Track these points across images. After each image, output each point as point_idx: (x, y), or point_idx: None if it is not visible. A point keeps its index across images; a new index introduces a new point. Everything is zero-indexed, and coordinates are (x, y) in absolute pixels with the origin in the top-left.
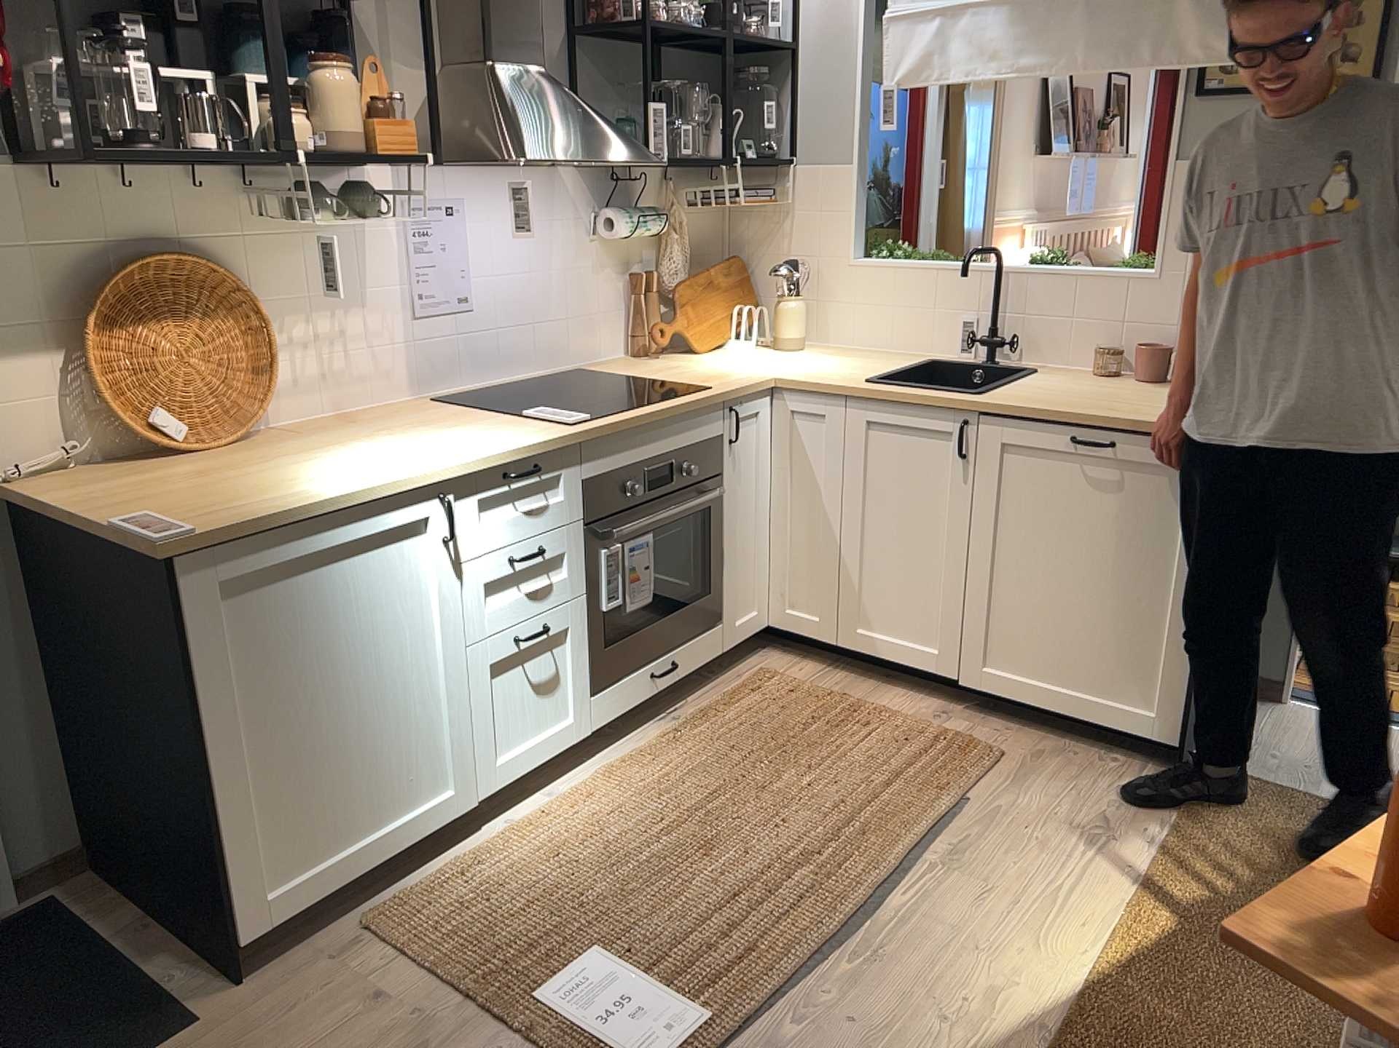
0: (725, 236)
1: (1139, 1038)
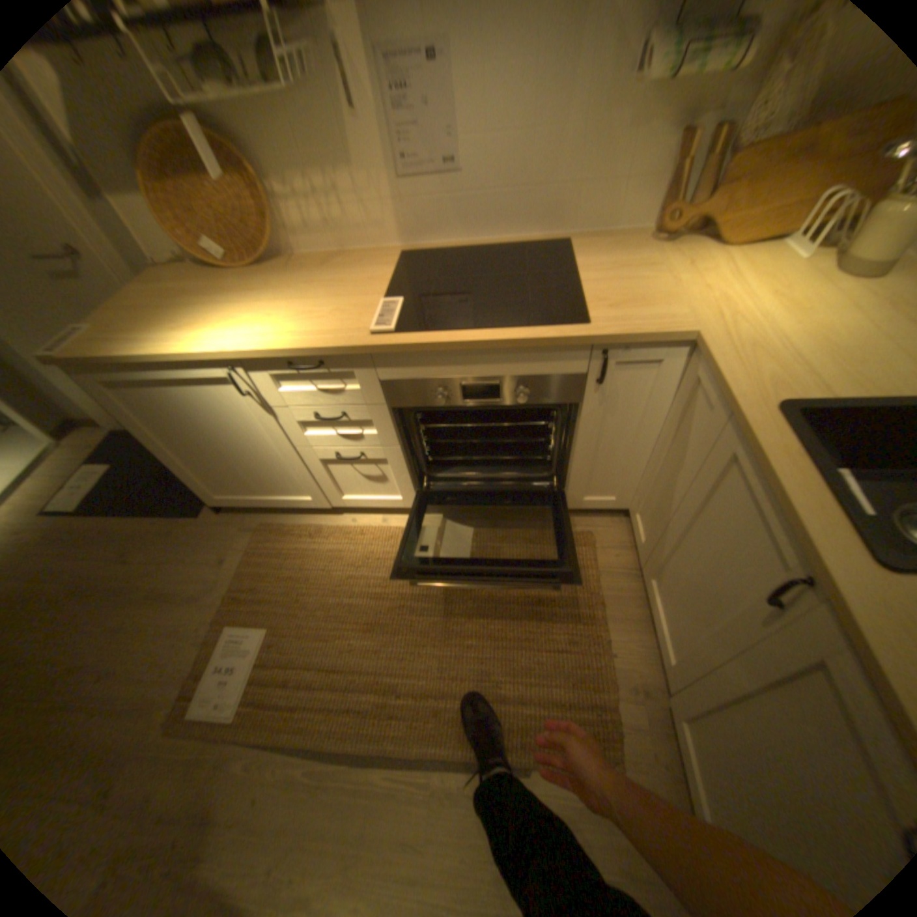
0: None
1: None
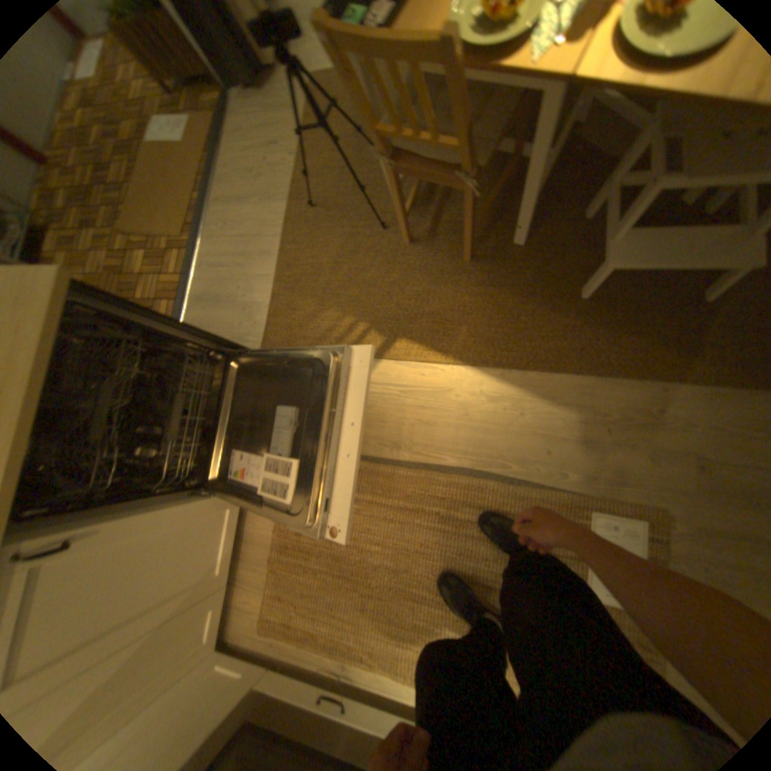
0: None
1: (486, 342)
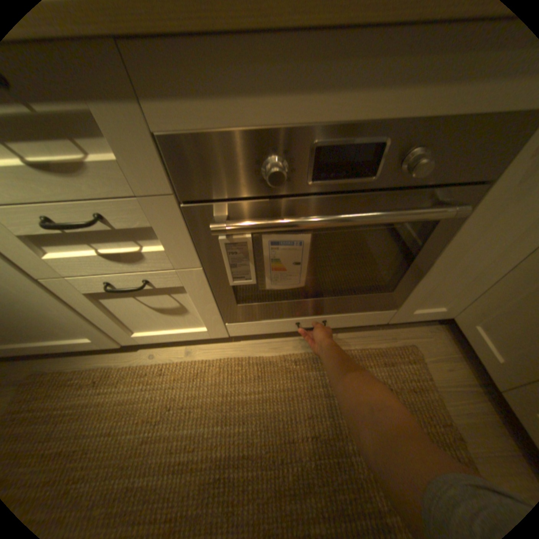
0: None
1: None
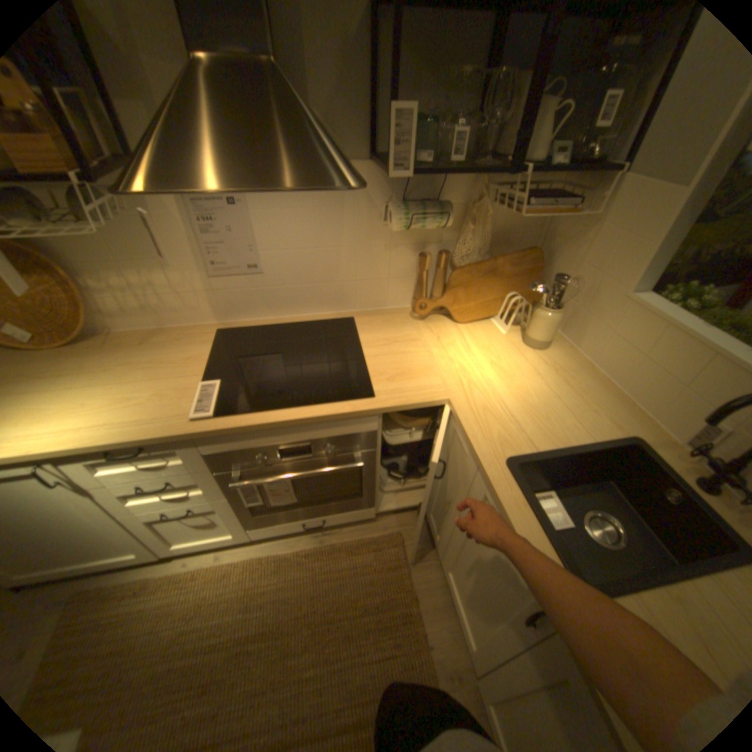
0: (543, 223)
1: None
